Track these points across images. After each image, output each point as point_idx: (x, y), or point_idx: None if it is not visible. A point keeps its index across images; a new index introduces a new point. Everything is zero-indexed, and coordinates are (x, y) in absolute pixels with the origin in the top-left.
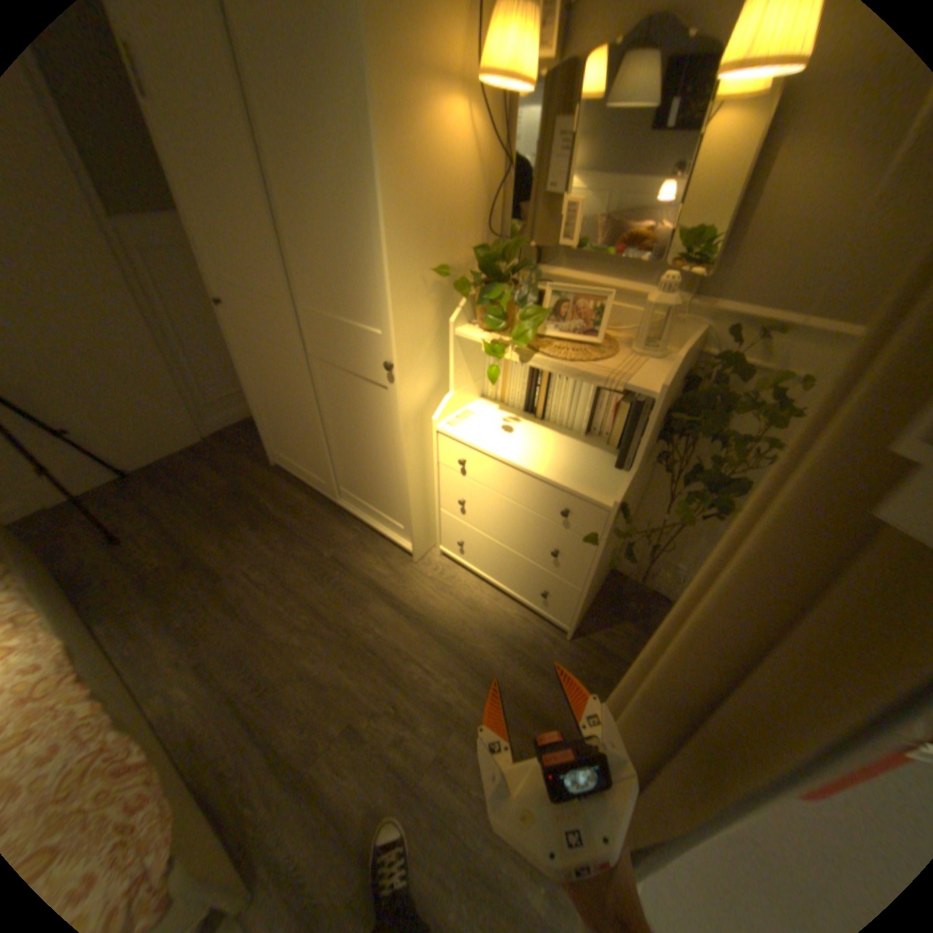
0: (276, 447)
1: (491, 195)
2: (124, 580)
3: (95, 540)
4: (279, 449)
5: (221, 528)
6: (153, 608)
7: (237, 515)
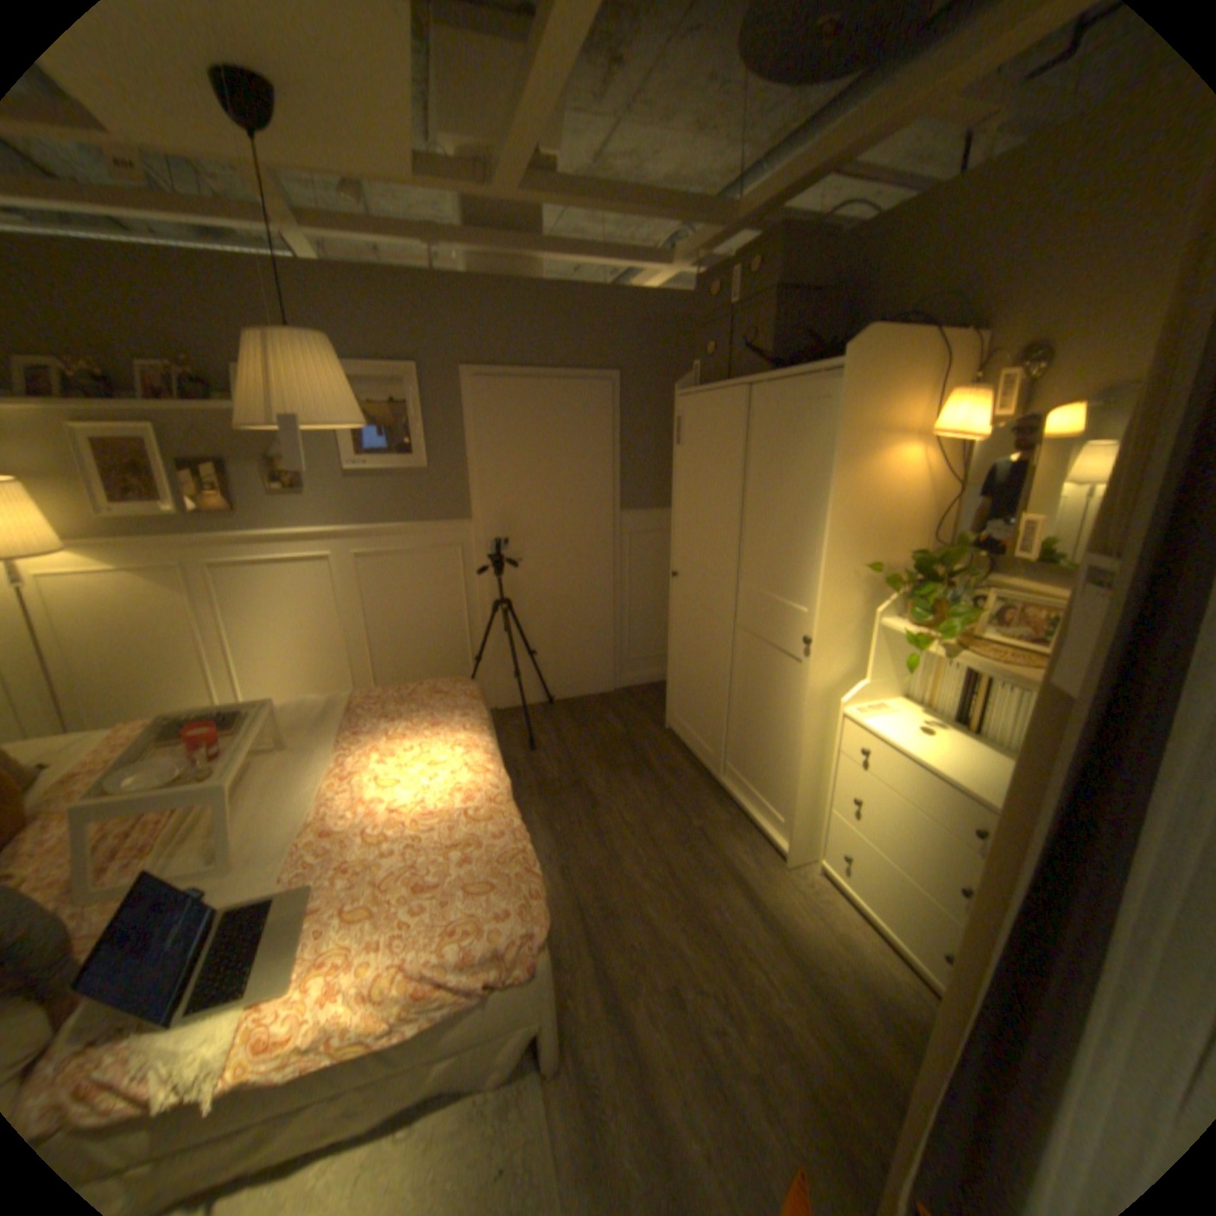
0: (676, 709)
1: (942, 510)
2: (529, 777)
3: (518, 741)
4: (678, 711)
5: (609, 765)
6: (543, 807)
7: (624, 759)
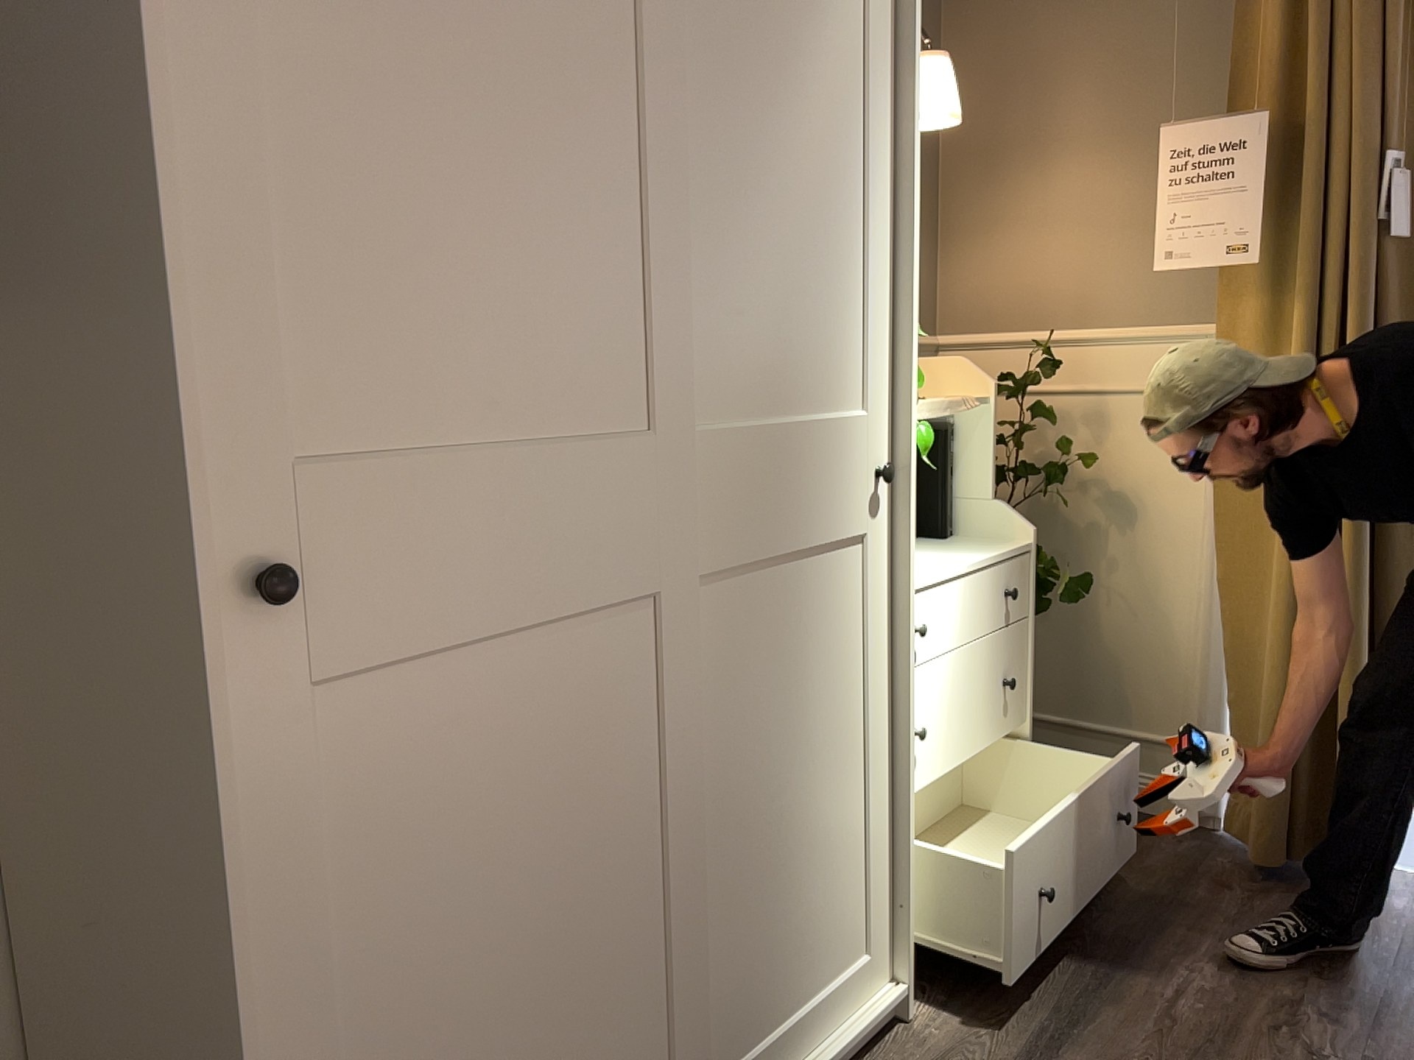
0: None
1: None
2: None
3: None
4: None
5: None
6: None
7: None
